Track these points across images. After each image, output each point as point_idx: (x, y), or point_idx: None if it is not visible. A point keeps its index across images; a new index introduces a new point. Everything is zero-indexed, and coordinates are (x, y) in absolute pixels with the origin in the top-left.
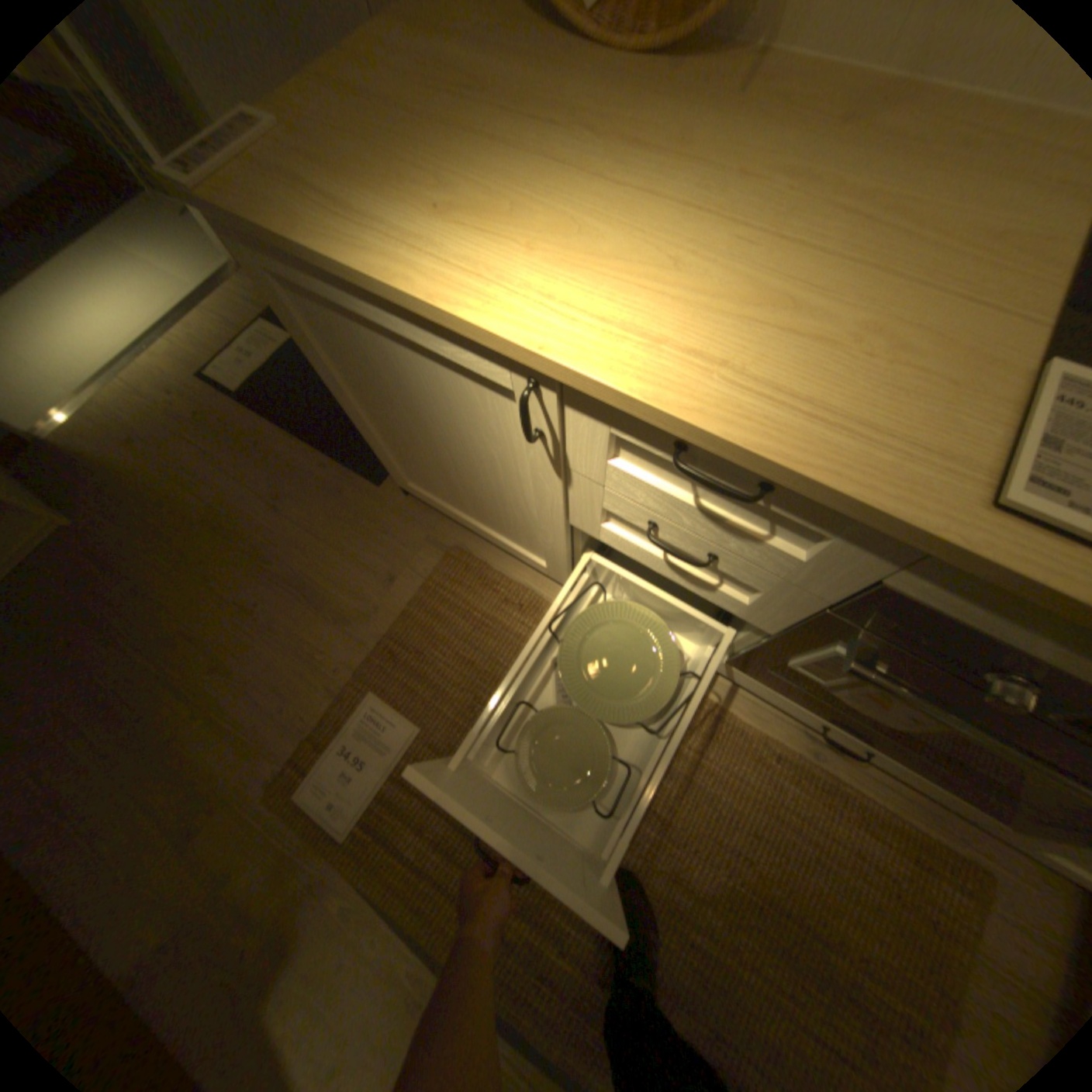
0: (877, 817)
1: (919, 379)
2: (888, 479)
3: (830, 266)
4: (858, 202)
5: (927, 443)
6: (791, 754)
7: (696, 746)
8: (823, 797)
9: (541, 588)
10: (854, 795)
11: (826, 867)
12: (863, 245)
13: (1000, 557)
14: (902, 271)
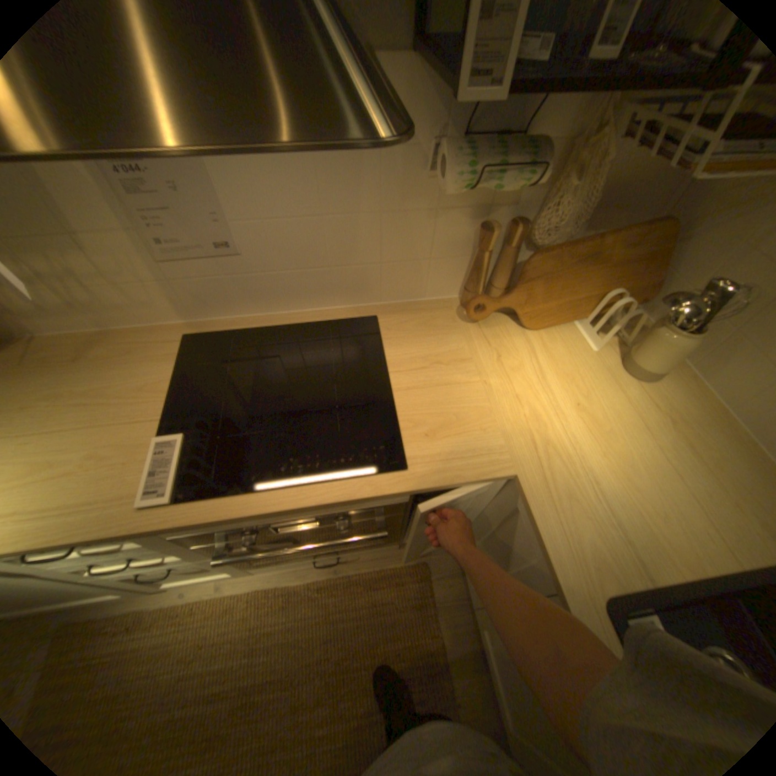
0: (370, 580)
1: (103, 474)
2: (90, 527)
3: (63, 441)
4: (76, 402)
5: (107, 501)
6: (321, 582)
7: (272, 622)
8: (343, 592)
9: (138, 606)
10: (357, 577)
11: (360, 626)
12: (78, 423)
13: (138, 531)
14: (96, 427)
